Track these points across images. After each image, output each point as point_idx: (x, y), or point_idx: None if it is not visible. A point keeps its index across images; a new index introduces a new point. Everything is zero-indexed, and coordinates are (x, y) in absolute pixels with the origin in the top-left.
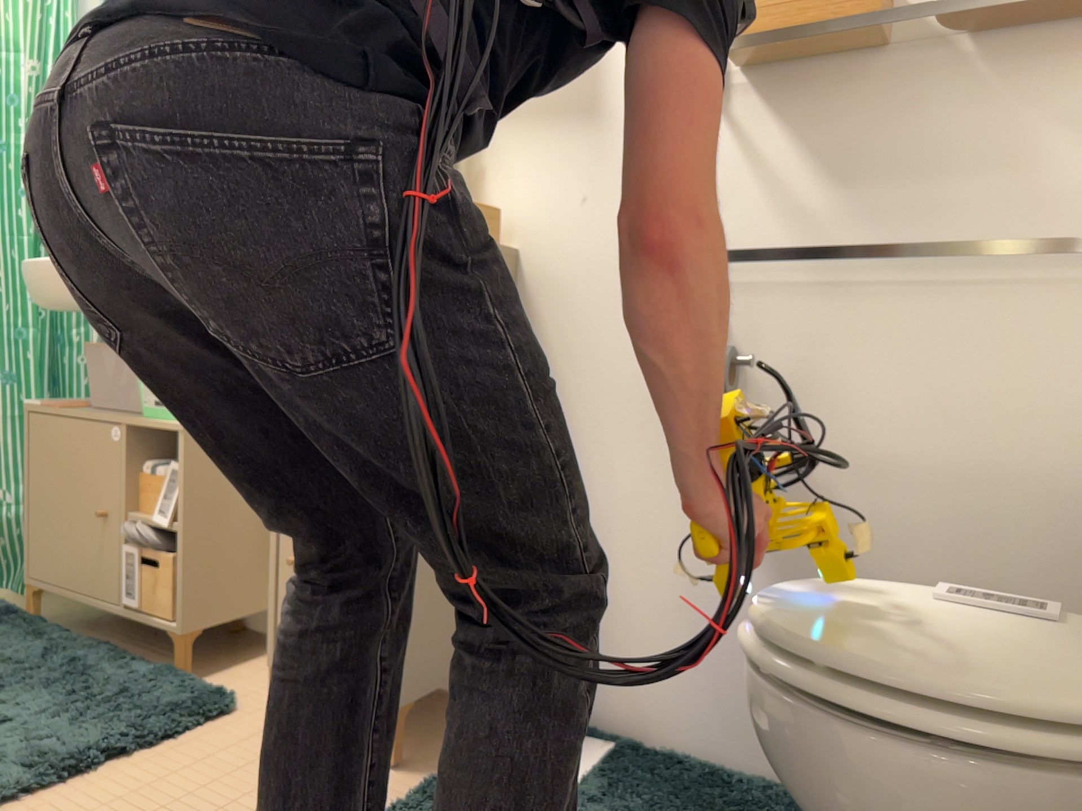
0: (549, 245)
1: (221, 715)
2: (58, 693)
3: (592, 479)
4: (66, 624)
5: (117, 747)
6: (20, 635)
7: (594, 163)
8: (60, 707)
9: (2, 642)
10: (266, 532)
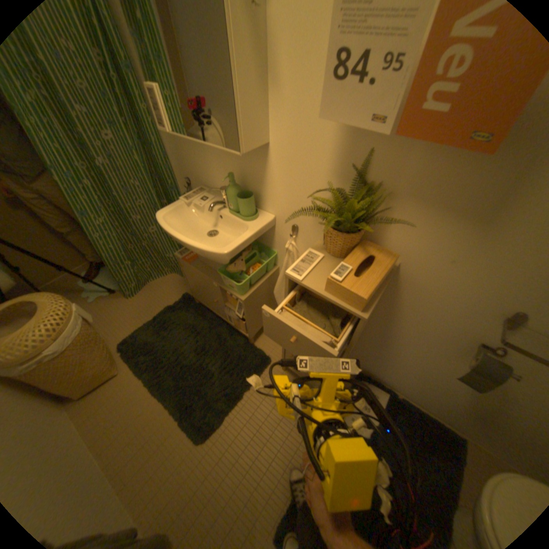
0: (421, 269)
1: (267, 369)
2: (219, 362)
3: (405, 343)
4: (207, 312)
5: (245, 394)
6: (196, 320)
7: (473, 248)
8: (223, 371)
9: (193, 326)
10: (268, 305)
